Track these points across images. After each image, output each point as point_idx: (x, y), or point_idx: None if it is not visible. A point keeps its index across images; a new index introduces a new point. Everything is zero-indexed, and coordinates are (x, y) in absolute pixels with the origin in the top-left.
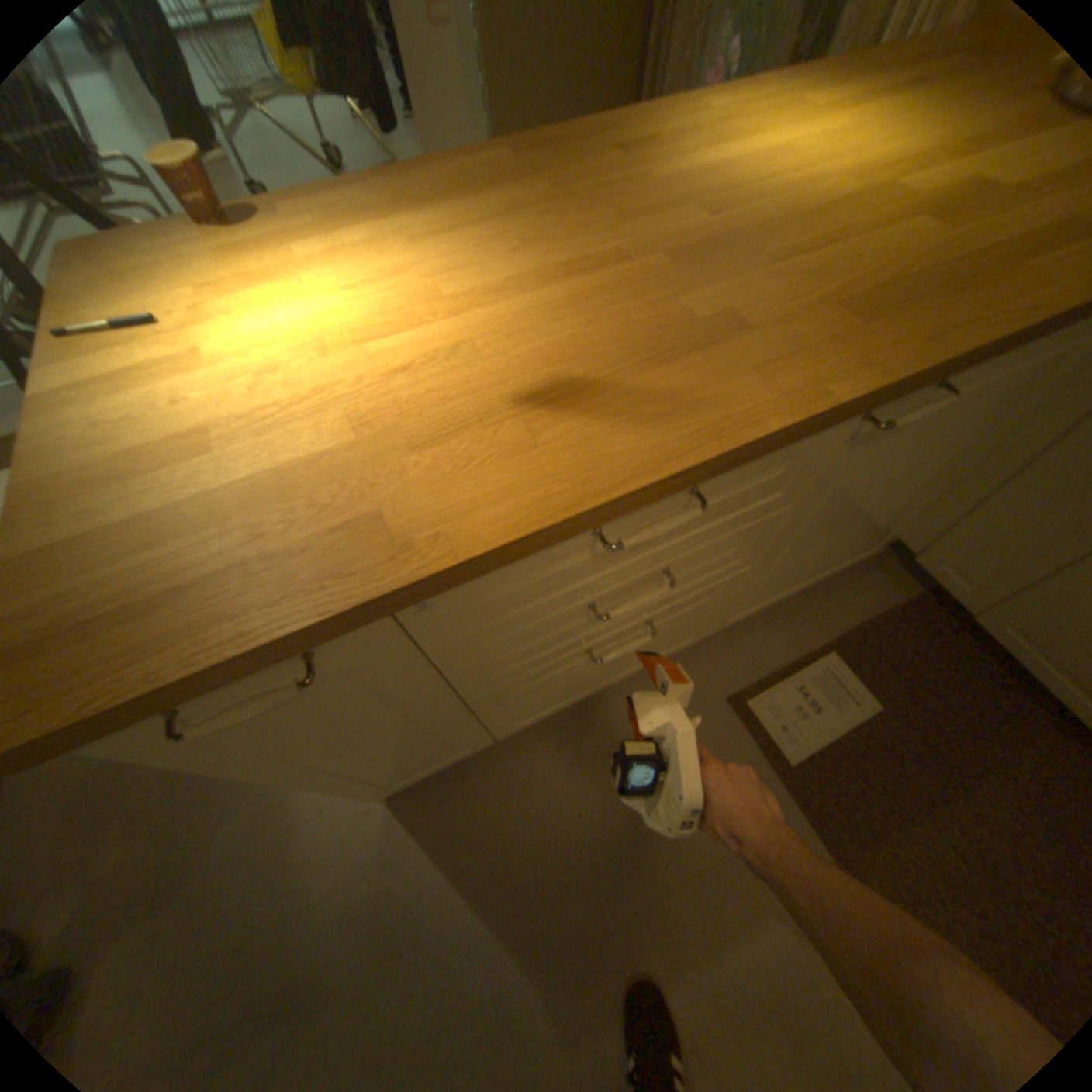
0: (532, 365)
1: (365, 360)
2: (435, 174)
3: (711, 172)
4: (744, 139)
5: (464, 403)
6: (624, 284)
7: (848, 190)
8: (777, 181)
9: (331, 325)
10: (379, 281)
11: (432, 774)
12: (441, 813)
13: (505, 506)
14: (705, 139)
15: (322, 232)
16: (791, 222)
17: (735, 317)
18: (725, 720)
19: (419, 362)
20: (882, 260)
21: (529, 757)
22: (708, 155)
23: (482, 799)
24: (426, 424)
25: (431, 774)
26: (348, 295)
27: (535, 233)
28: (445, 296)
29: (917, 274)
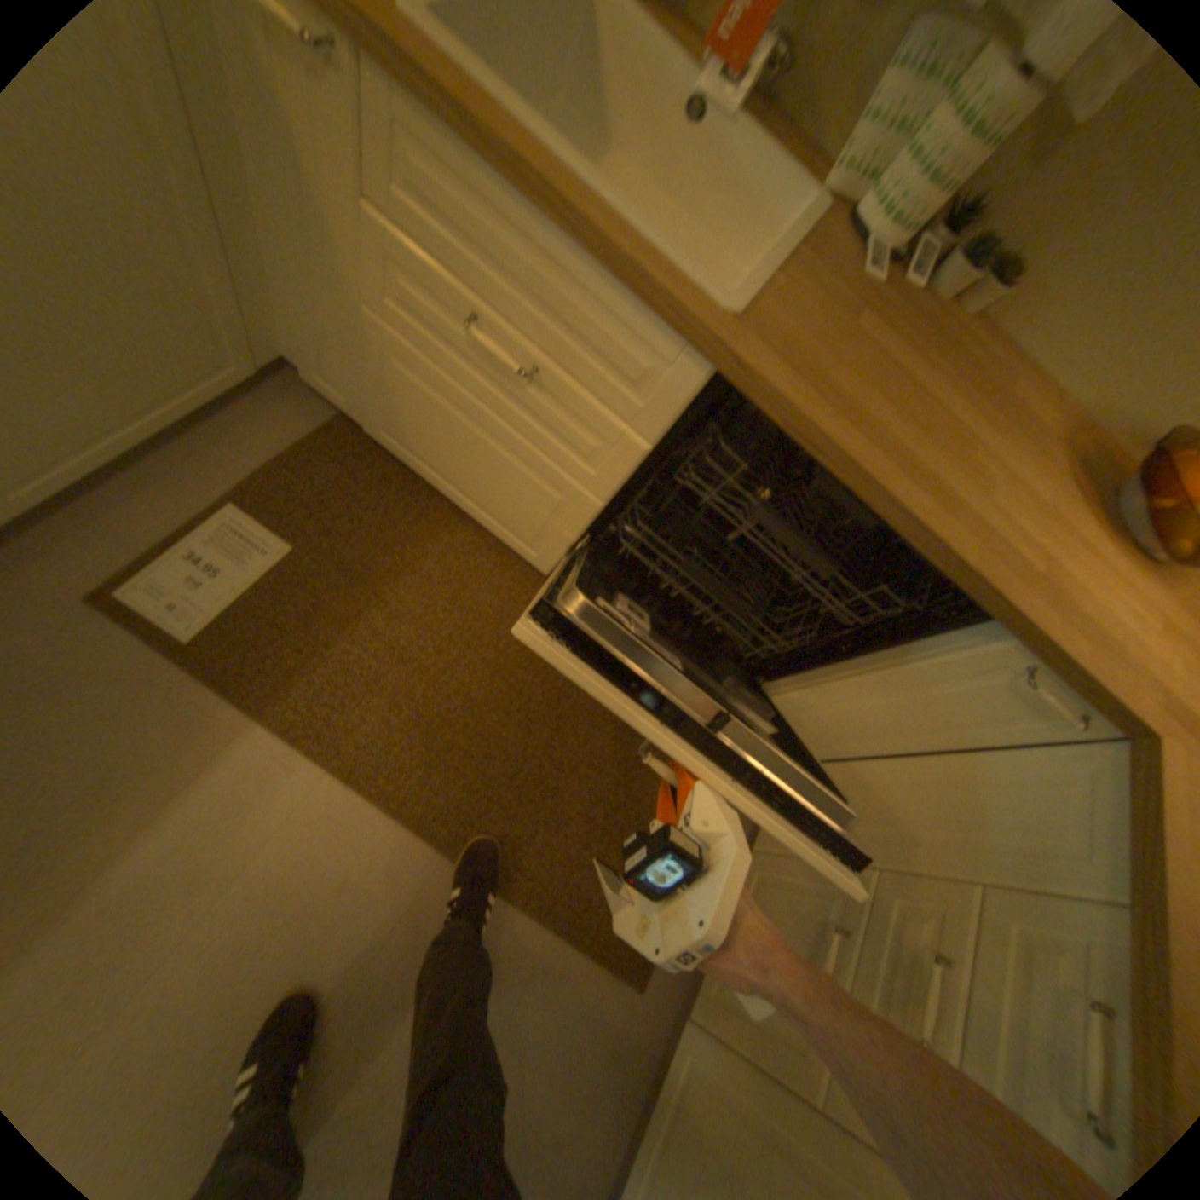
0: None
1: None
2: None
3: None
4: None
5: None
6: None
7: None
8: None
9: None
10: None
11: None
12: None
13: None
14: None
15: None
16: None
17: None
18: (81, 627)
19: None
20: None
21: None
22: None
23: None
24: None
25: None
26: None
27: None
28: None
29: None
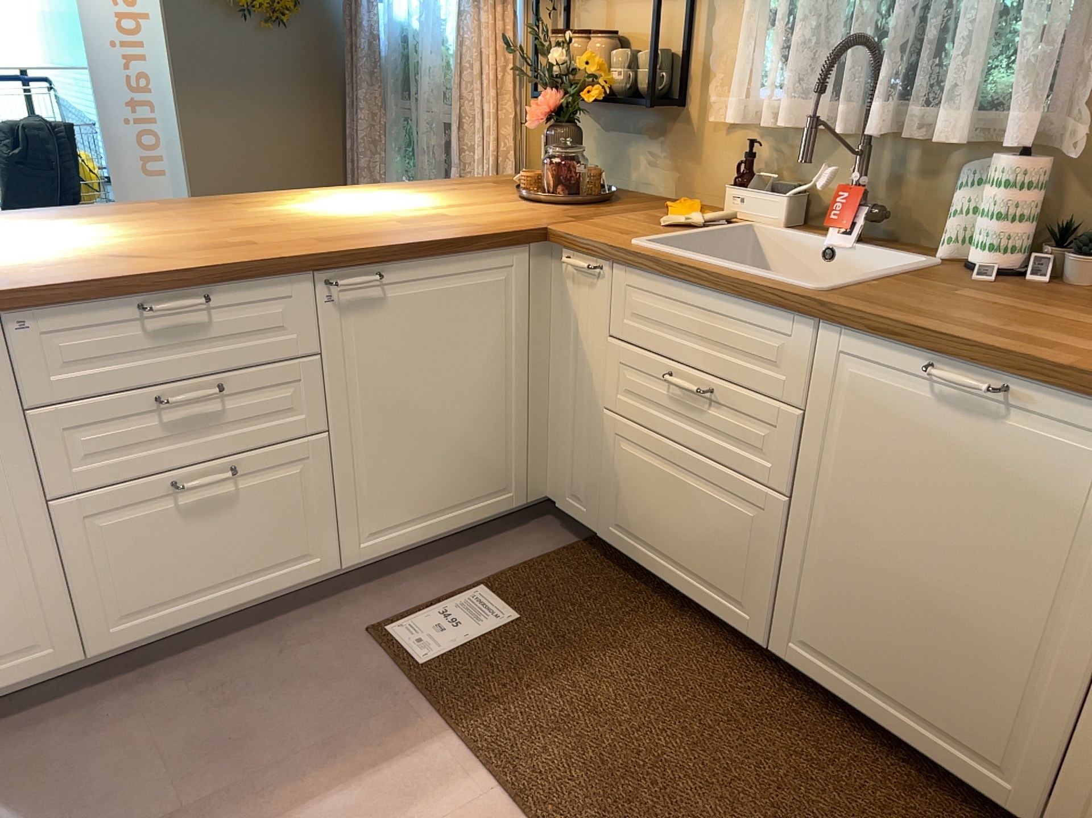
0: (123, 253)
1: (20, 253)
2: (101, 210)
3: (286, 211)
4: (320, 203)
5: (75, 260)
6: (197, 236)
7: (361, 216)
8: (323, 214)
9: (1, 246)
10: (41, 236)
11: (1, 688)
12: (2, 751)
13: (82, 277)
14: (295, 203)
15: (7, 225)
16: (315, 223)
17: (252, 243)
18: (359, 643)
19: (54, 253)
20: (352, 231)
21: (128, 695)
22: (291, 207)
23: (59, 734)
24: (49, 264)
25: (0, 678)
26: (17, 239)
27: (155, 225)
28: (82, 239)
29: (365, 234)
